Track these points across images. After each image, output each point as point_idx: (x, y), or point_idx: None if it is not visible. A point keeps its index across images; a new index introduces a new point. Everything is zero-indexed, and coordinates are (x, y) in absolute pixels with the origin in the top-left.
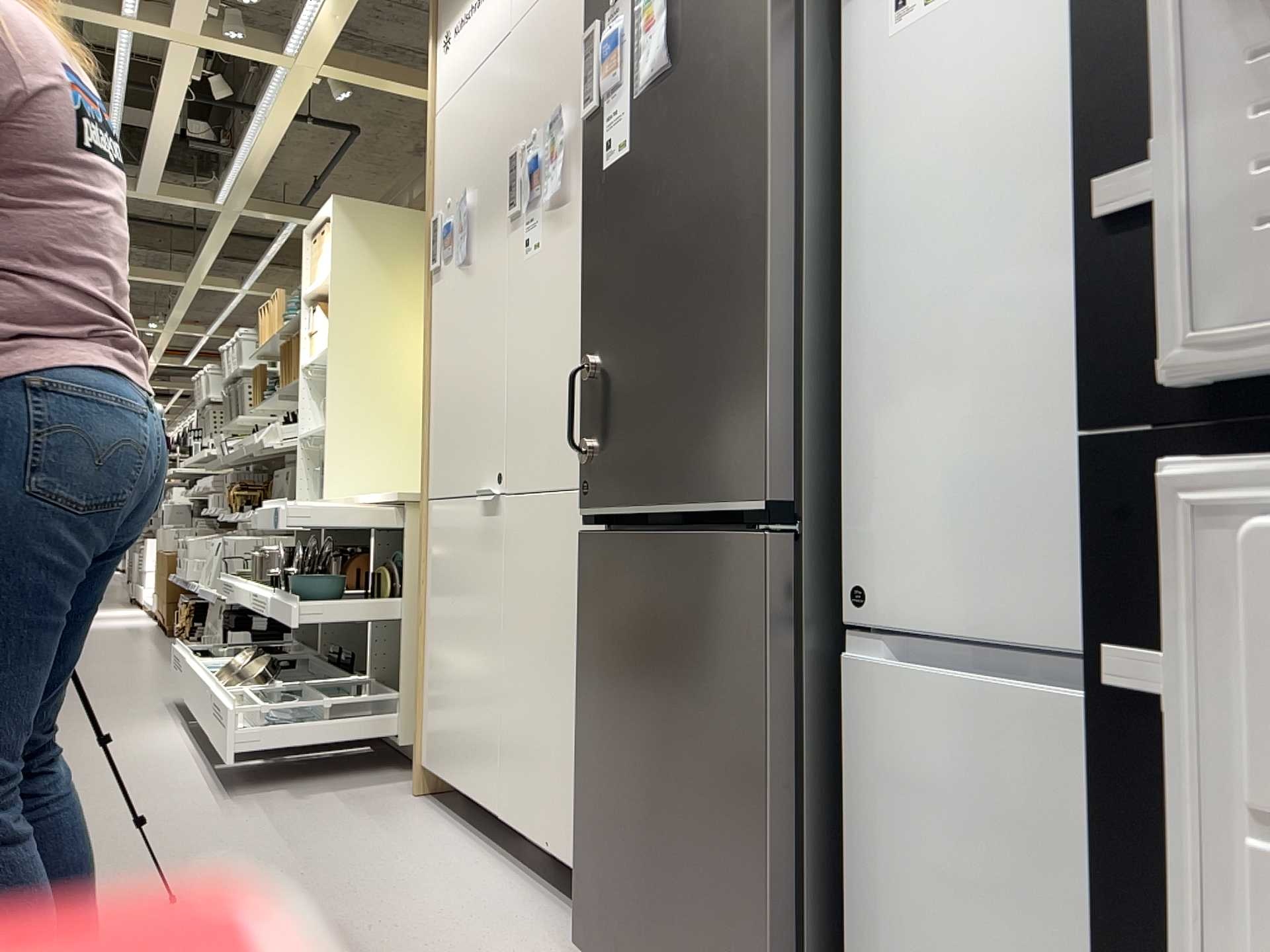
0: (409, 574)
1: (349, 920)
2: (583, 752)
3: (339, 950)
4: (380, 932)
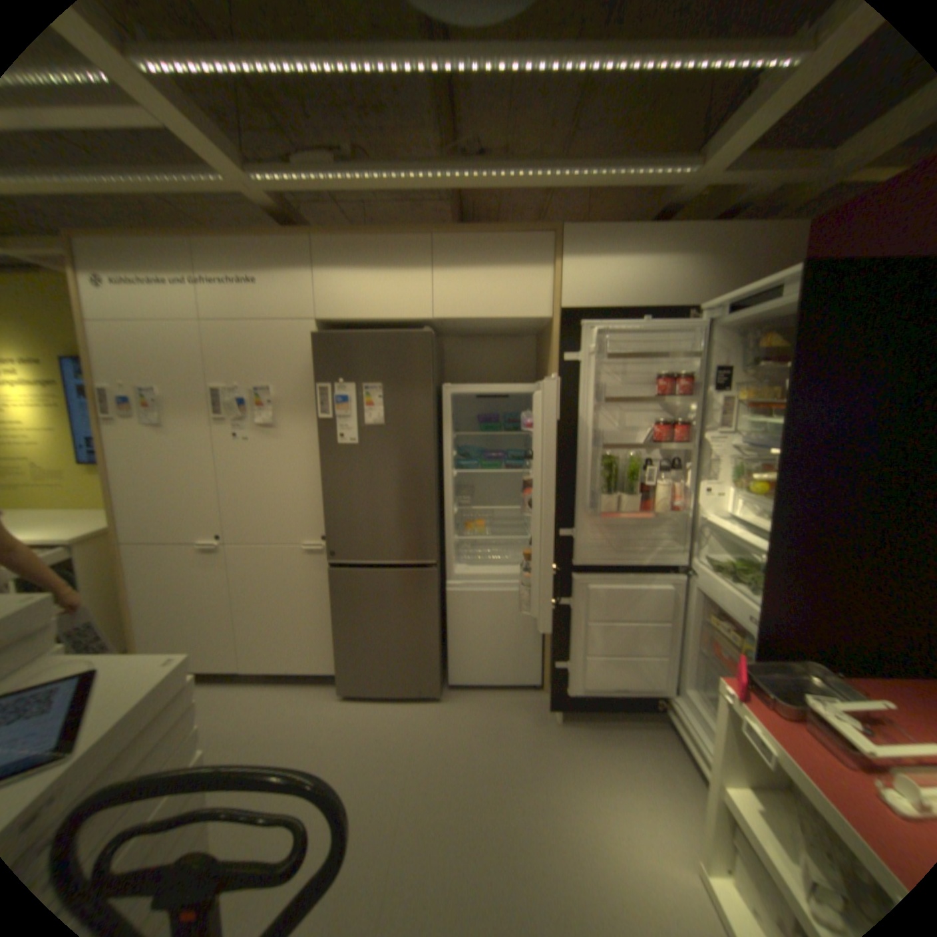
0: (86, 582)
1: (230, 746)
2: (339, 638)
3: (250, 756)
4: (252, 740)
